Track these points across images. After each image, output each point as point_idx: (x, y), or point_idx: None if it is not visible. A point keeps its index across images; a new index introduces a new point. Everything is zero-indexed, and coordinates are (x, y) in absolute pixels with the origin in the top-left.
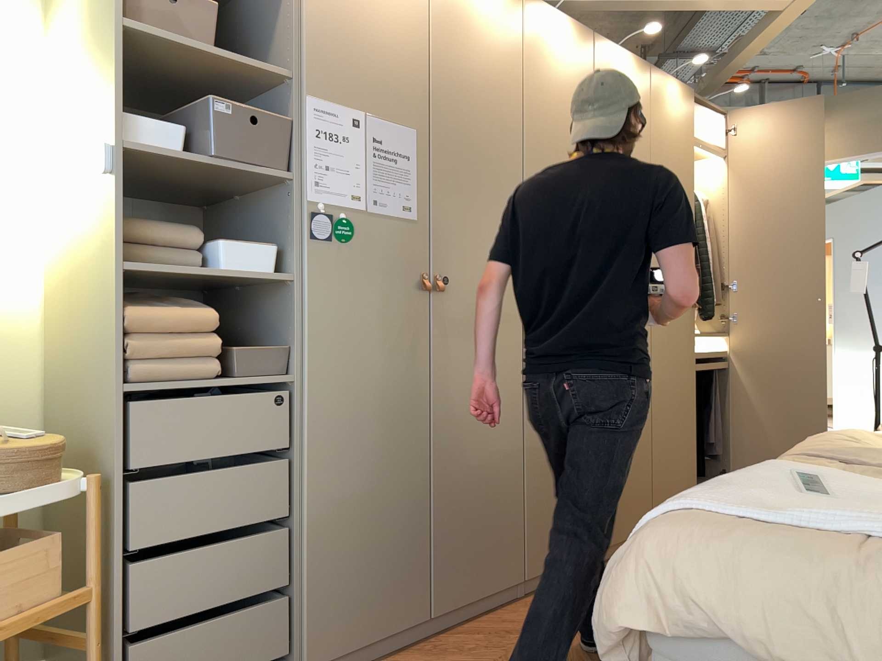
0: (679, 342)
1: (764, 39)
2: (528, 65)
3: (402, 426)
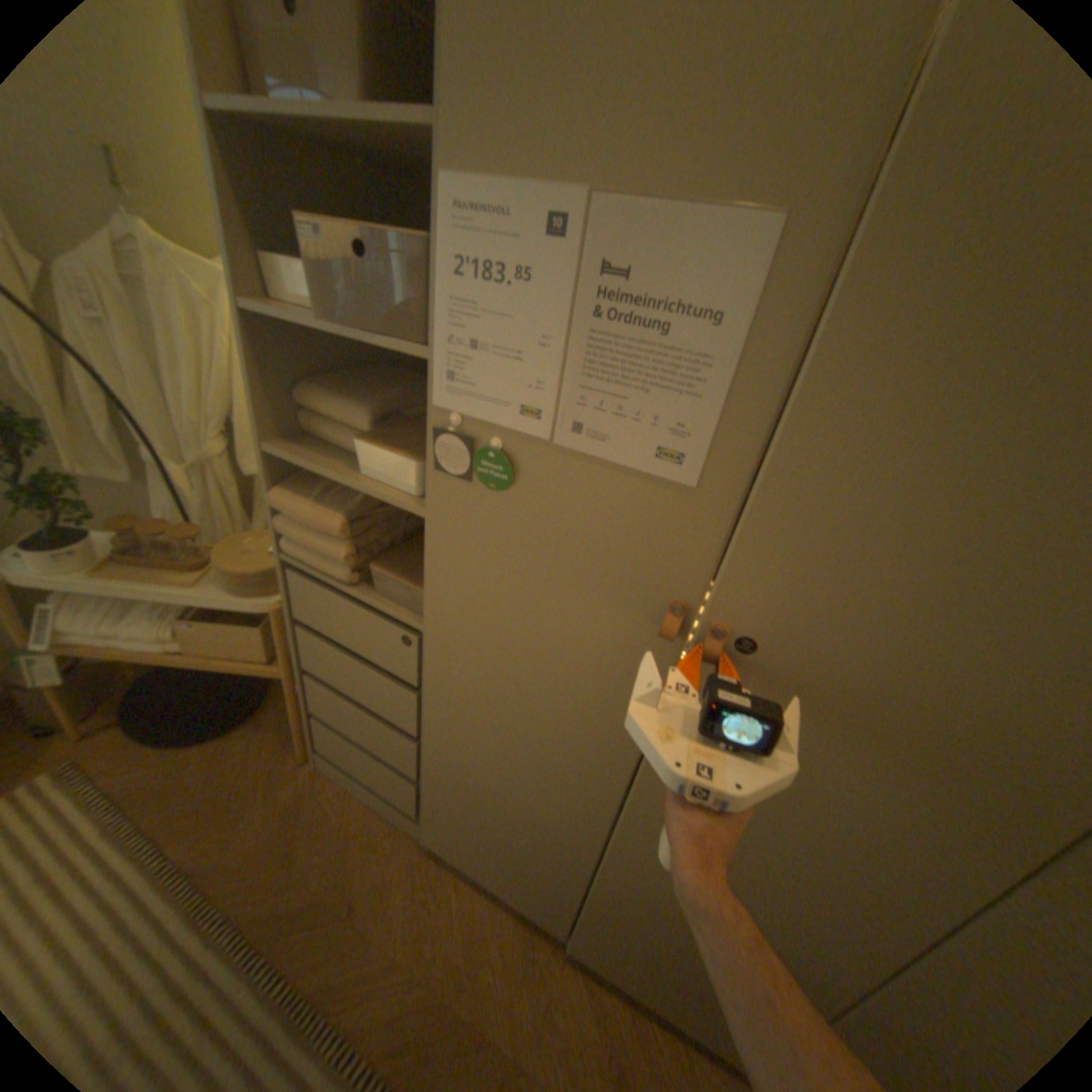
0: None
1: None
2: None
3: (566, 774)
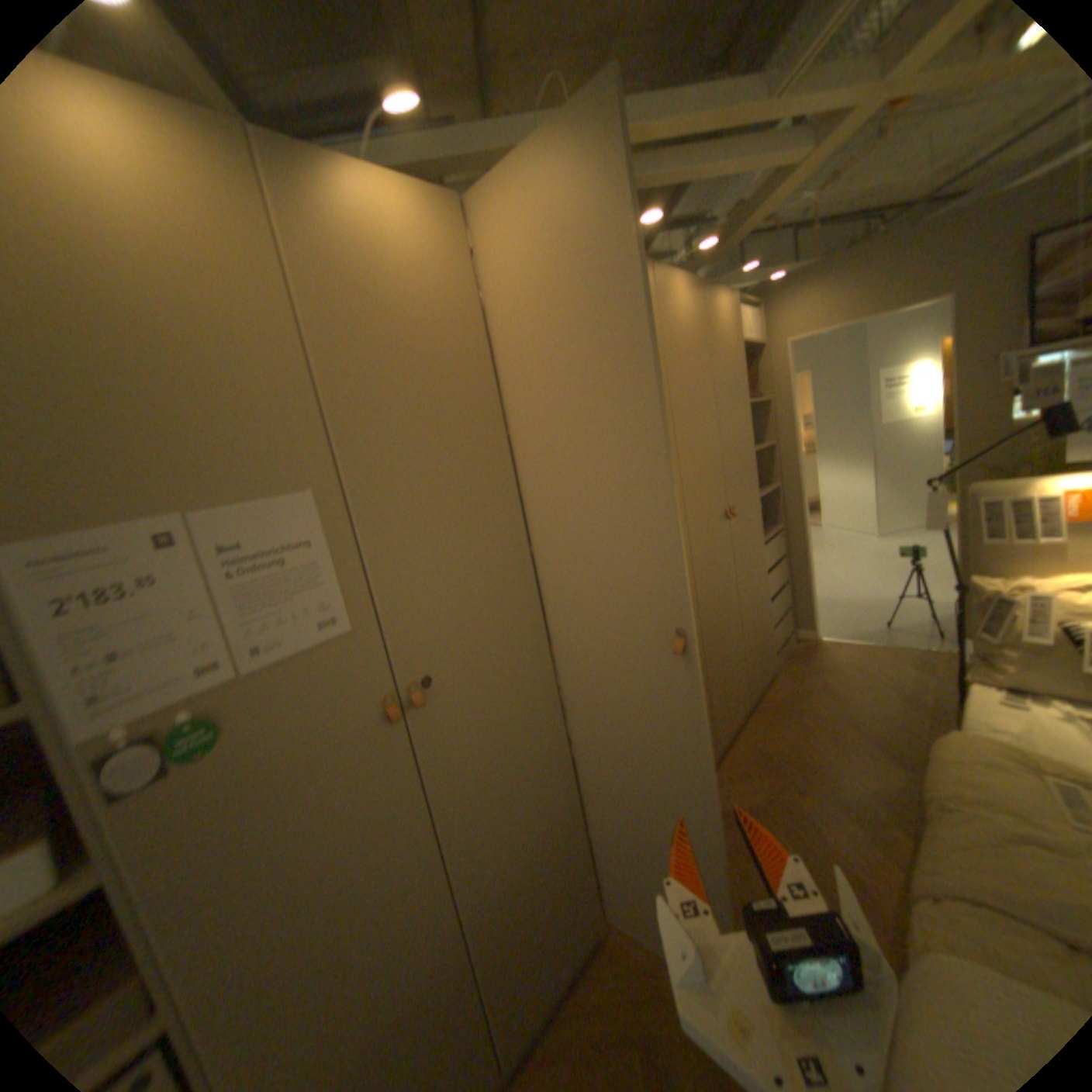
0: (717, 567)
1: (765, 202)
2: (489, 316)
3: (401, 916)
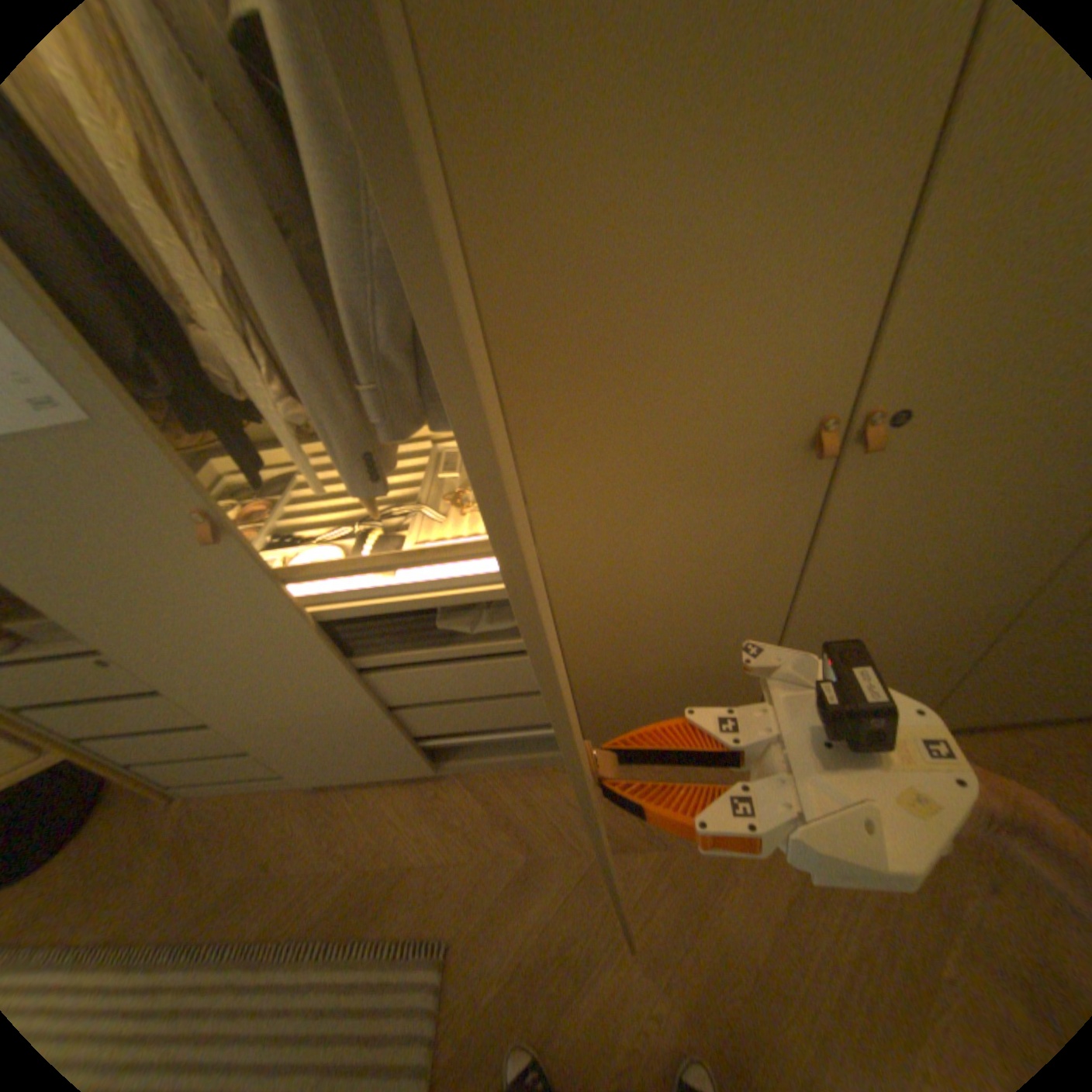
0: None
1: None
2: None
3: (299, 676)
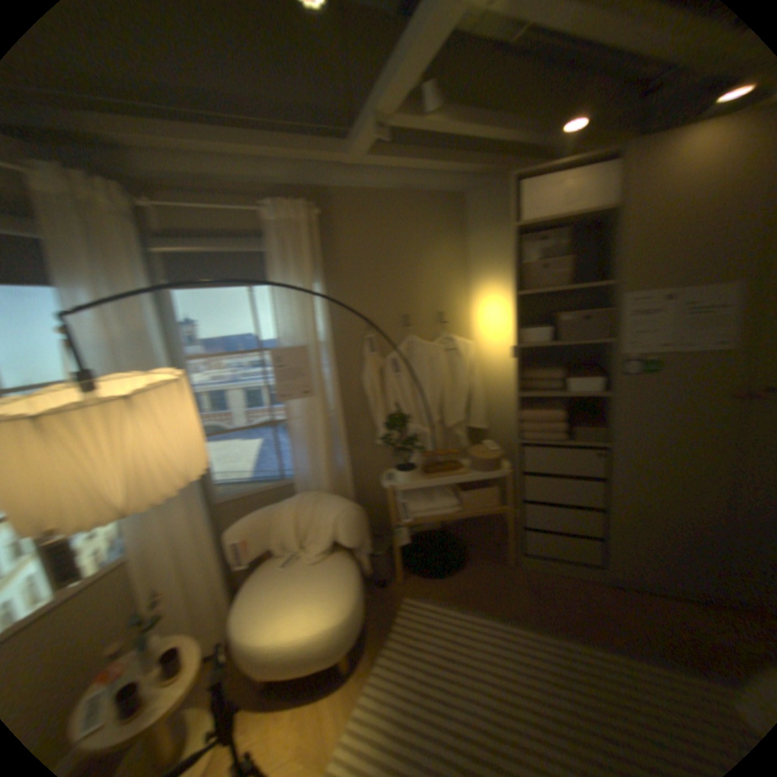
0: None
1: None
2: None
3: (701, 483)
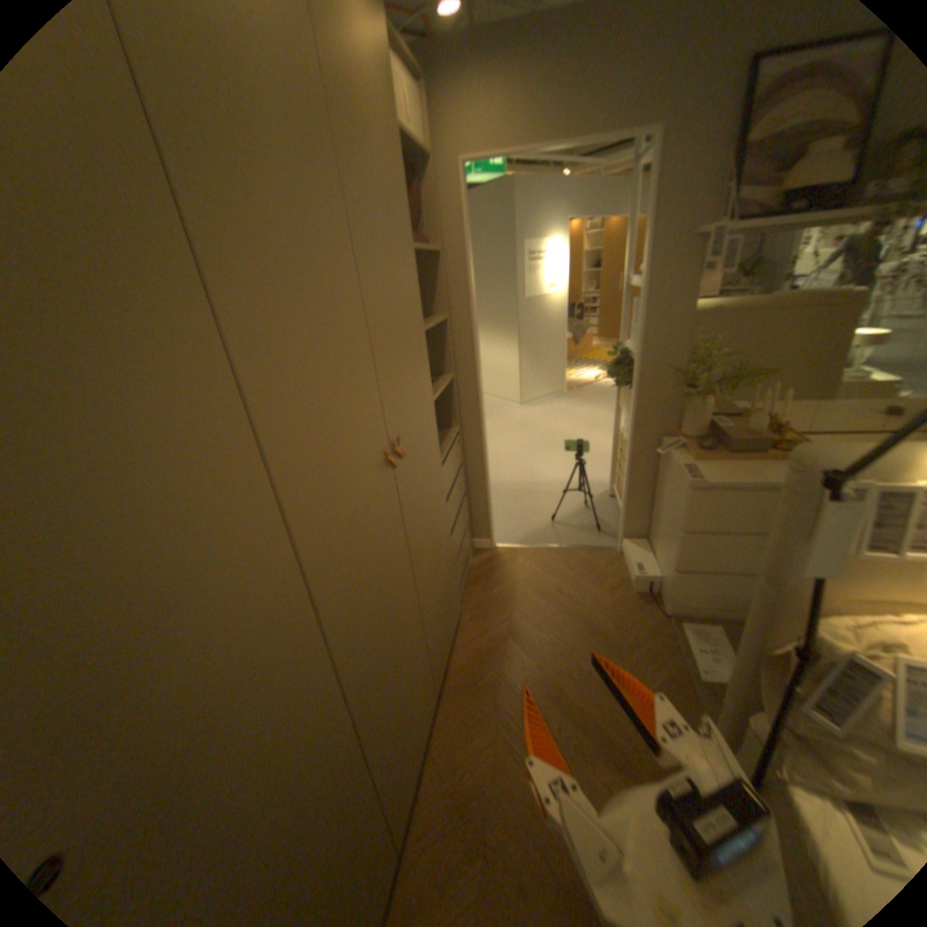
0: (378, 565)
1: None
2: None
3: None
